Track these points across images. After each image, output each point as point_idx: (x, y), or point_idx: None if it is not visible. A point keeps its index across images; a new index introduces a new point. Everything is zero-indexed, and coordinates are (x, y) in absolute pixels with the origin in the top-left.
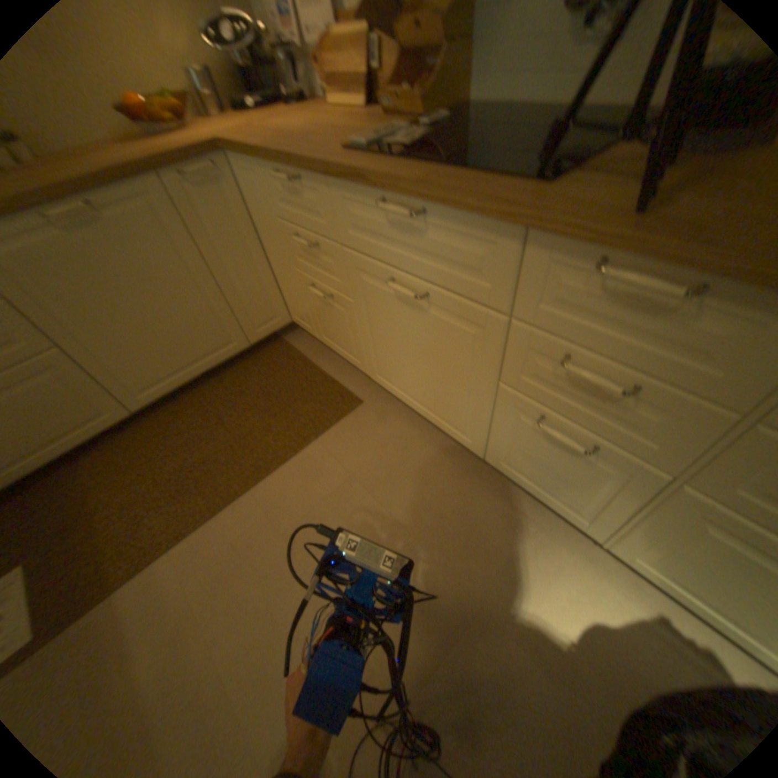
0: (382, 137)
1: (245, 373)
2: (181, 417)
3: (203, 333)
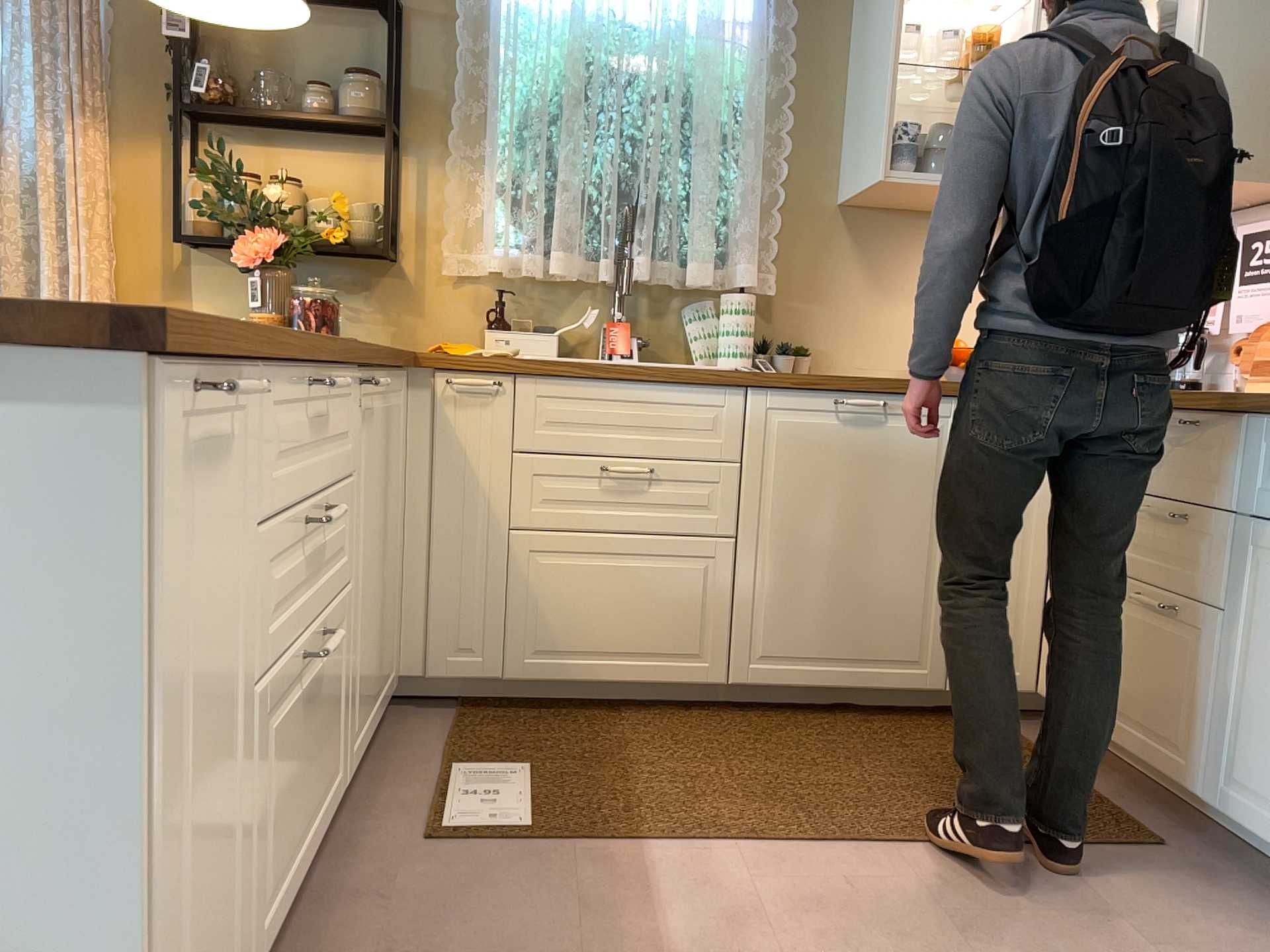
0: None
1: (919, 731)
2: (792, 733)
3: (897, 626)
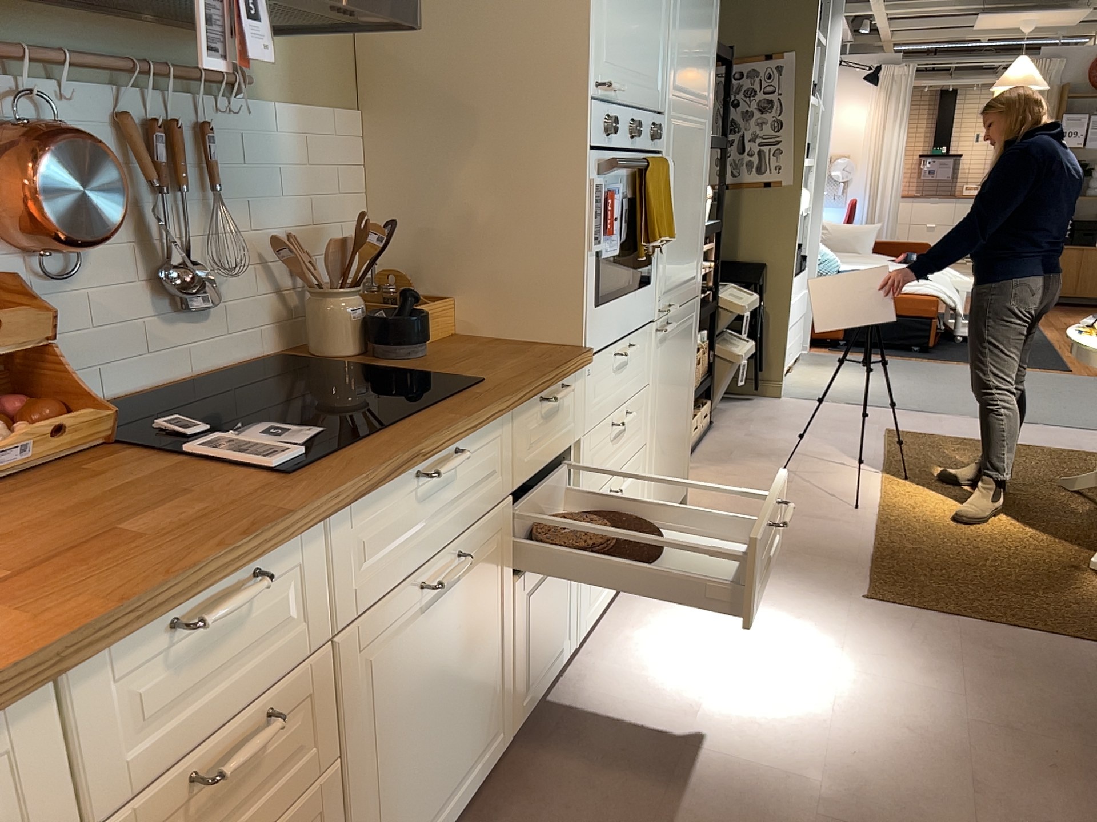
0: (269, 447)
1: None
2: None
3: None
